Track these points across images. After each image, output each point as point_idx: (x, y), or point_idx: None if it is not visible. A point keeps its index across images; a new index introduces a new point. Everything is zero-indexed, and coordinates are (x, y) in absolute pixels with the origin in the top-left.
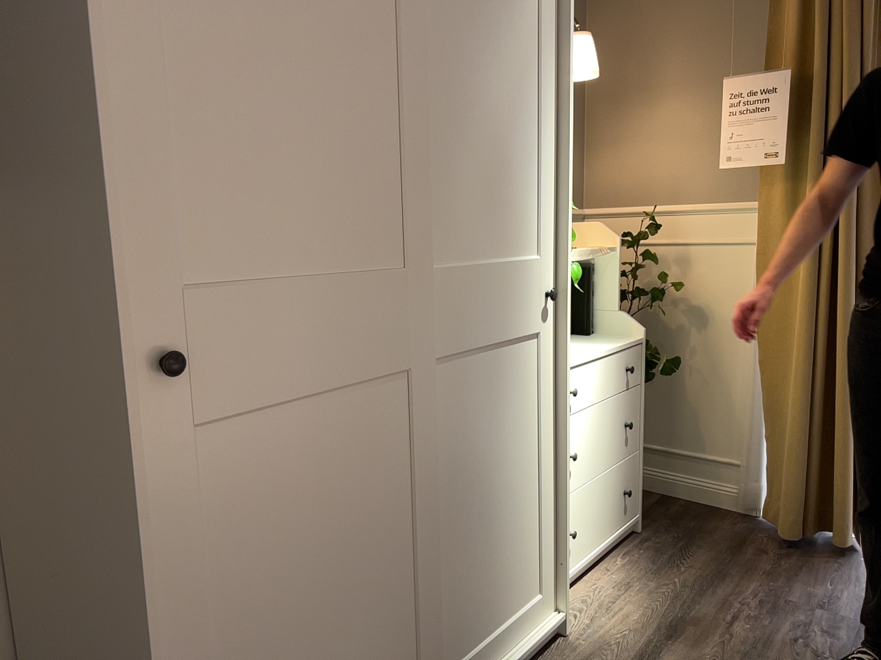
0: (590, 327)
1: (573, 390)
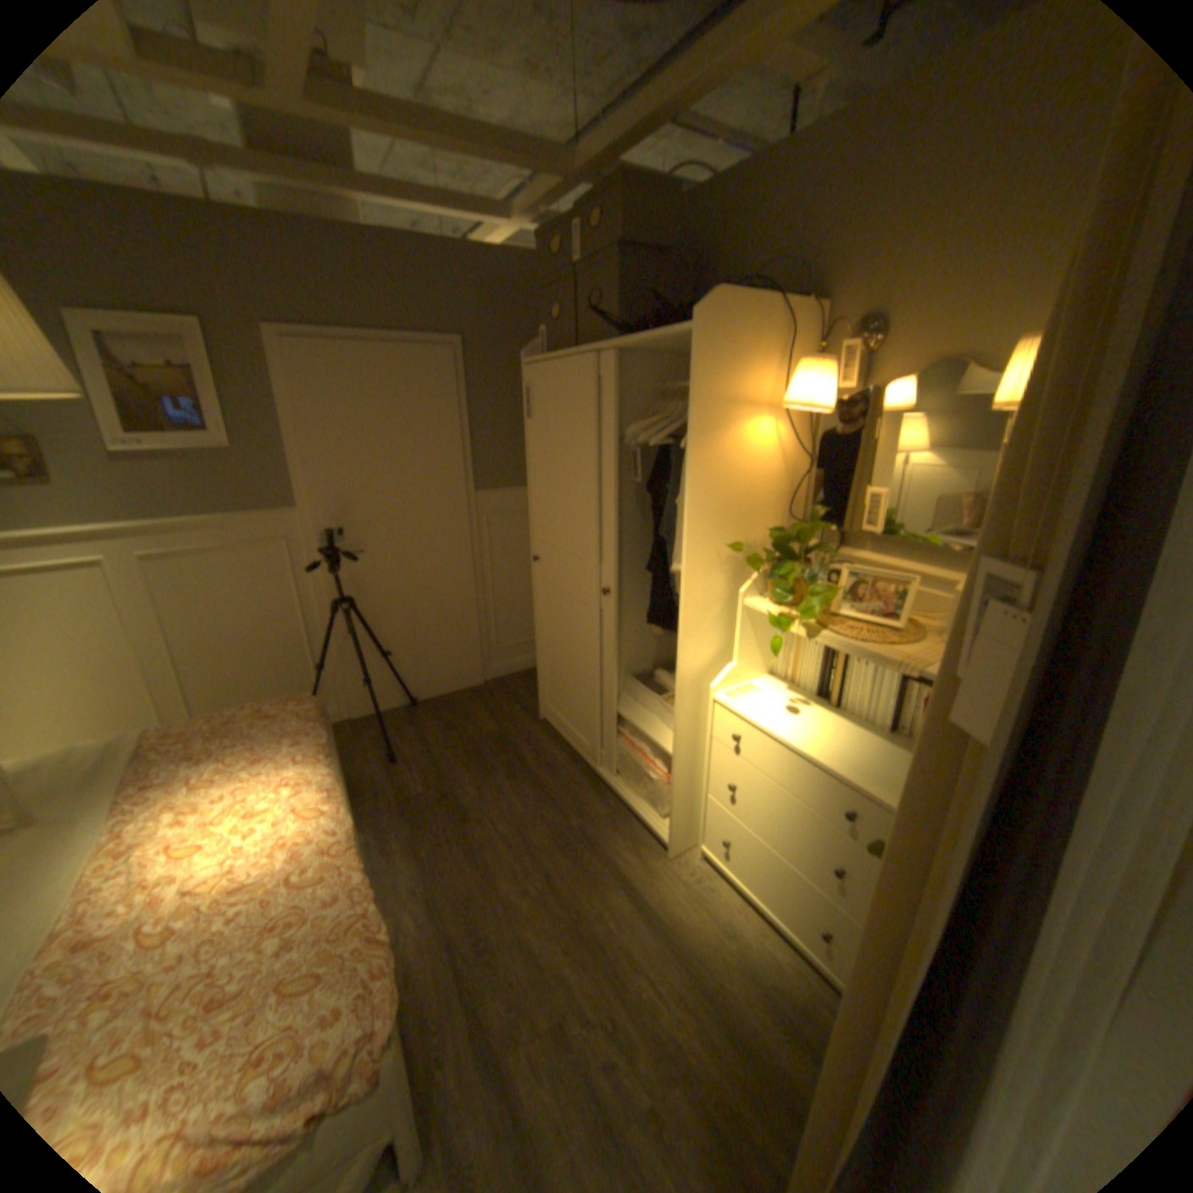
0: None
1: (733, 736)
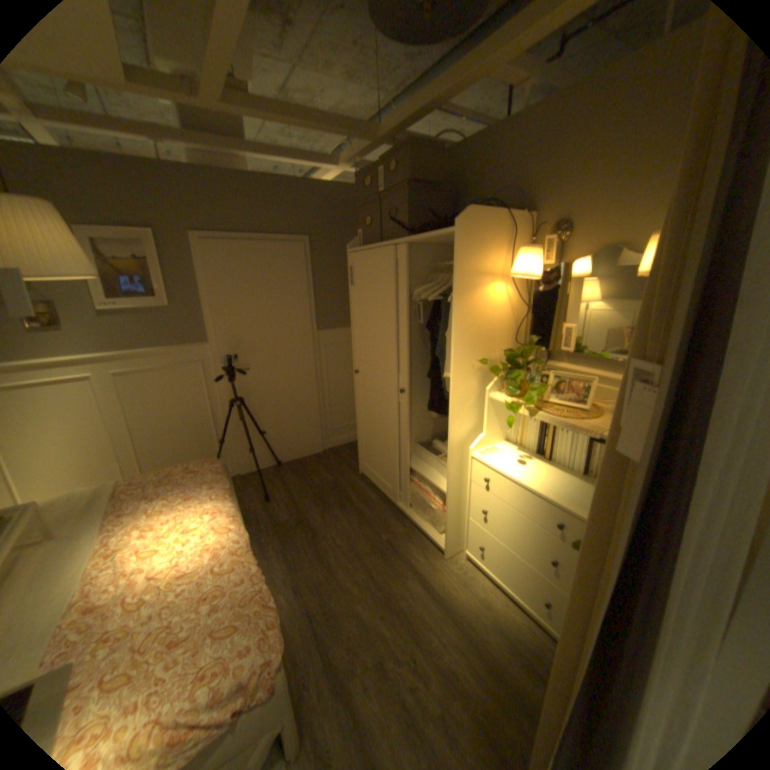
0: None
1: (485, 479)
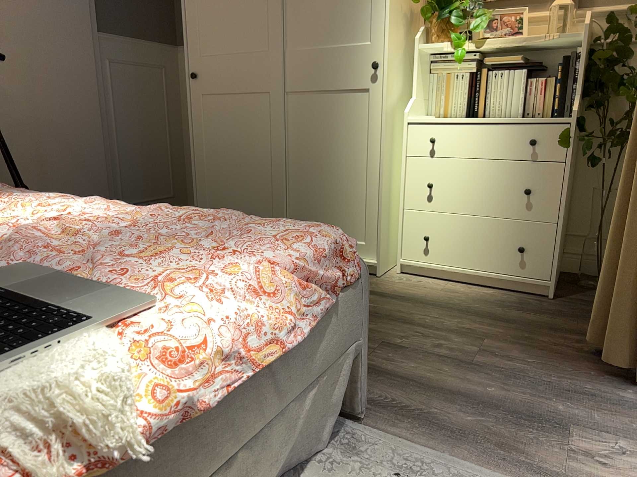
0: (572, 112)
1: (431, 139)
